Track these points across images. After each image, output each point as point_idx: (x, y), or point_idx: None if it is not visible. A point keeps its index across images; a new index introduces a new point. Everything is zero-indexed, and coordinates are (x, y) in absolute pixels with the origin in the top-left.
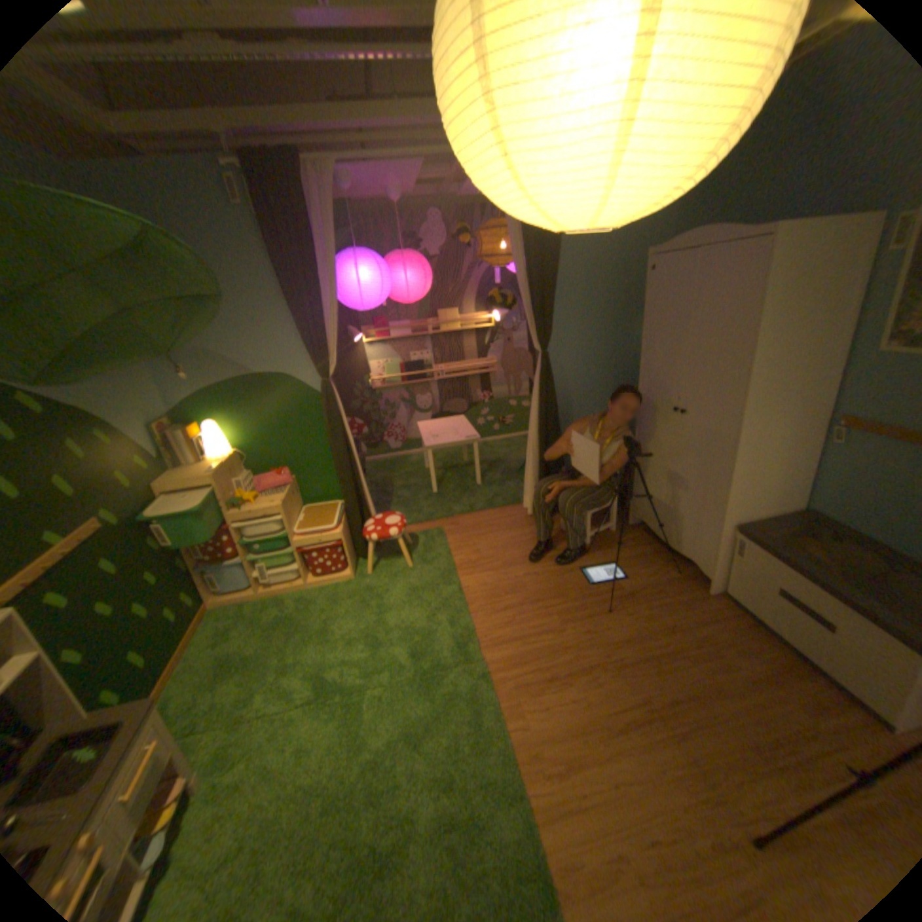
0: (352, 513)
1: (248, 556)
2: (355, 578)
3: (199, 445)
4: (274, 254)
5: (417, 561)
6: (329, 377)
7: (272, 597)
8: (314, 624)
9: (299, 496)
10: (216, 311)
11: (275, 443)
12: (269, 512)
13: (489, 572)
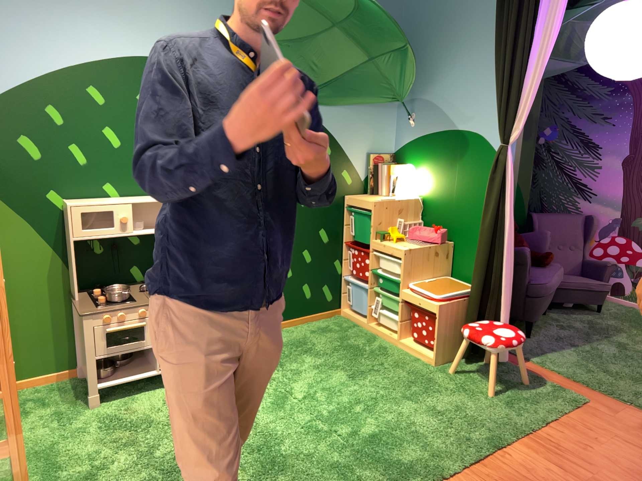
0: (472, 300)
1: (377, 287)
2: (436, 367)
3: (396, 181)
4: (497, 8)
5: (506, 399)
6: (509, 142)
7: (375, 335)
8: (366, 366)
9: (449, 264)
10: (450, 67)
11: (451, 202)
12: (396, 253)
13: (560, 469)
